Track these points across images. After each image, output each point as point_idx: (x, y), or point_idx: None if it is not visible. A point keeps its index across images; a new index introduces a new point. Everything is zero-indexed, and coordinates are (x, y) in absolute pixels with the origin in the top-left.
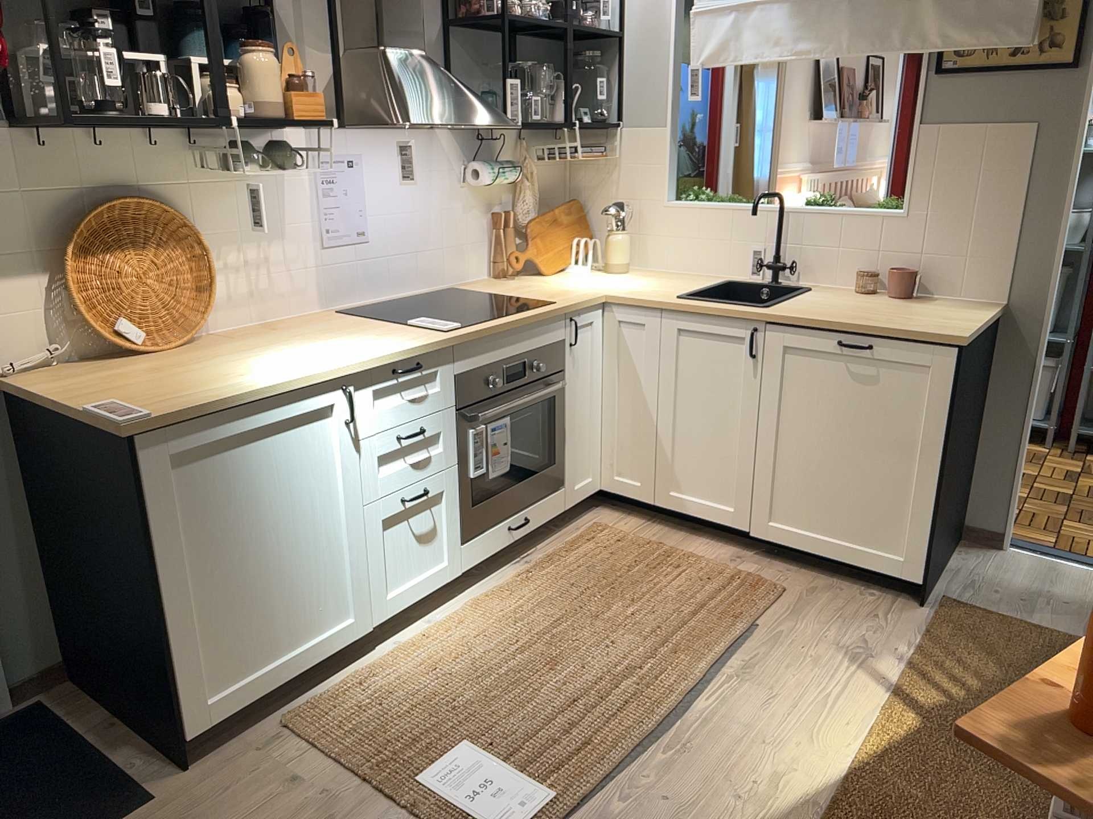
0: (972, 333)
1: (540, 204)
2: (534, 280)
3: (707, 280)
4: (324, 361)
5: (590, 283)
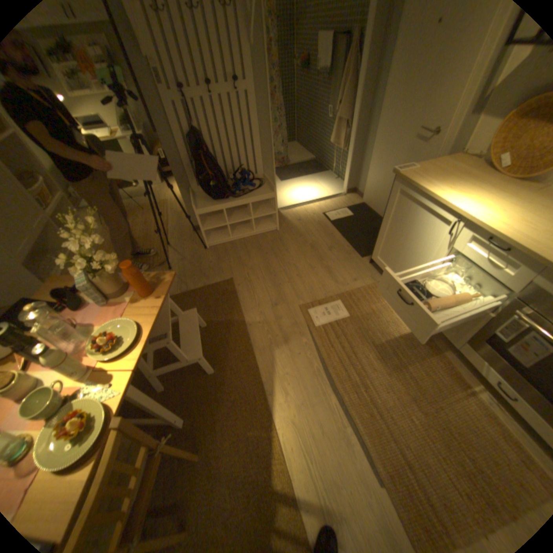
0: None
1: None
2: None
3: None
4: (473, 206)
5: None
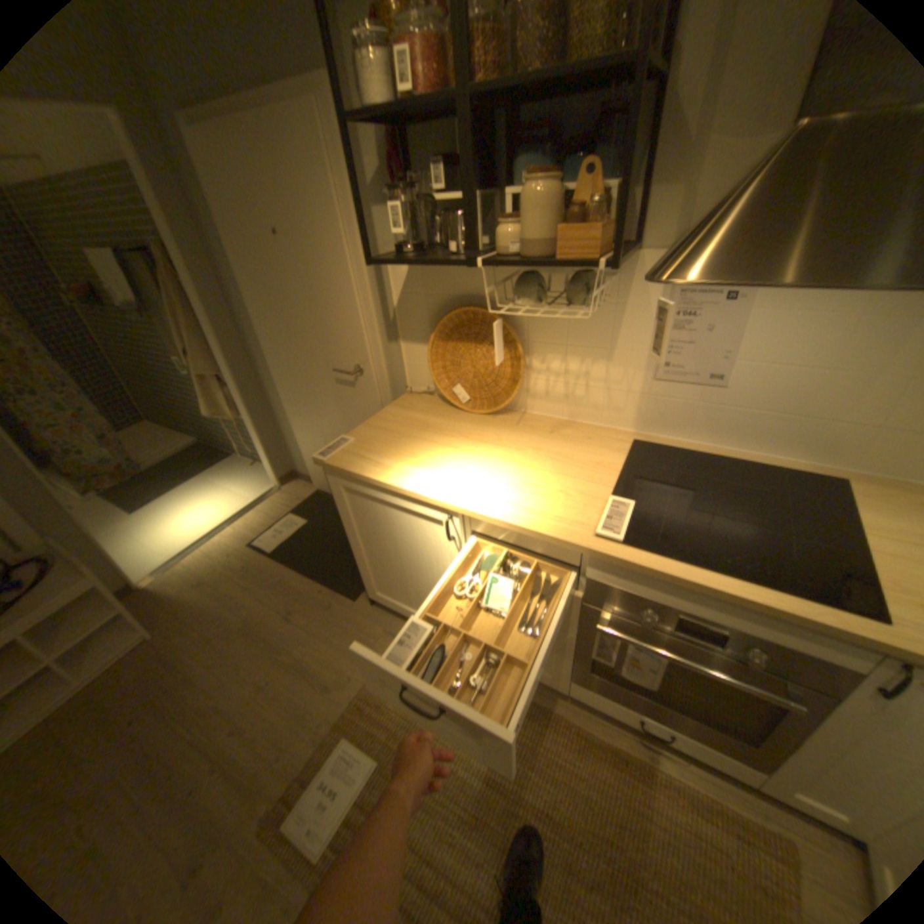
0: None
1: None
2: None
3: None
4: (455, 487)
5: None
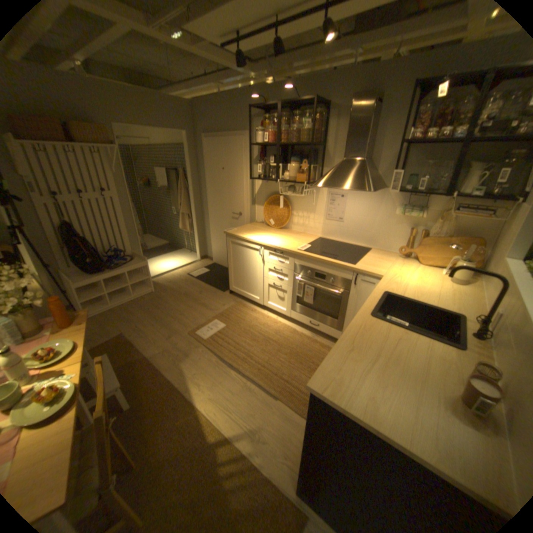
0: (320, 395)
1: (462, 234)
2: (407, 262)
3: (463, 309)
4: (263, 240)
5: (410, 274)
